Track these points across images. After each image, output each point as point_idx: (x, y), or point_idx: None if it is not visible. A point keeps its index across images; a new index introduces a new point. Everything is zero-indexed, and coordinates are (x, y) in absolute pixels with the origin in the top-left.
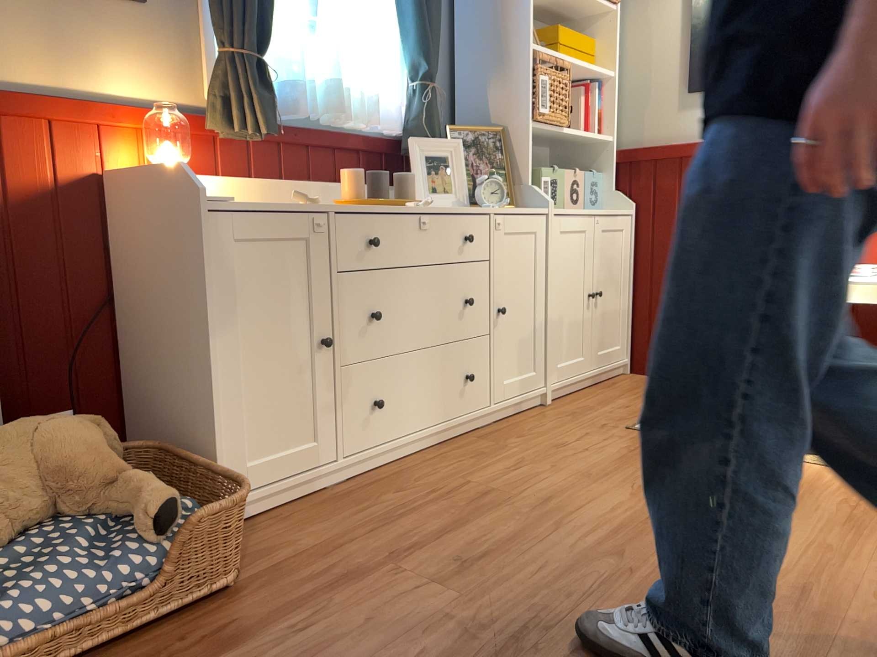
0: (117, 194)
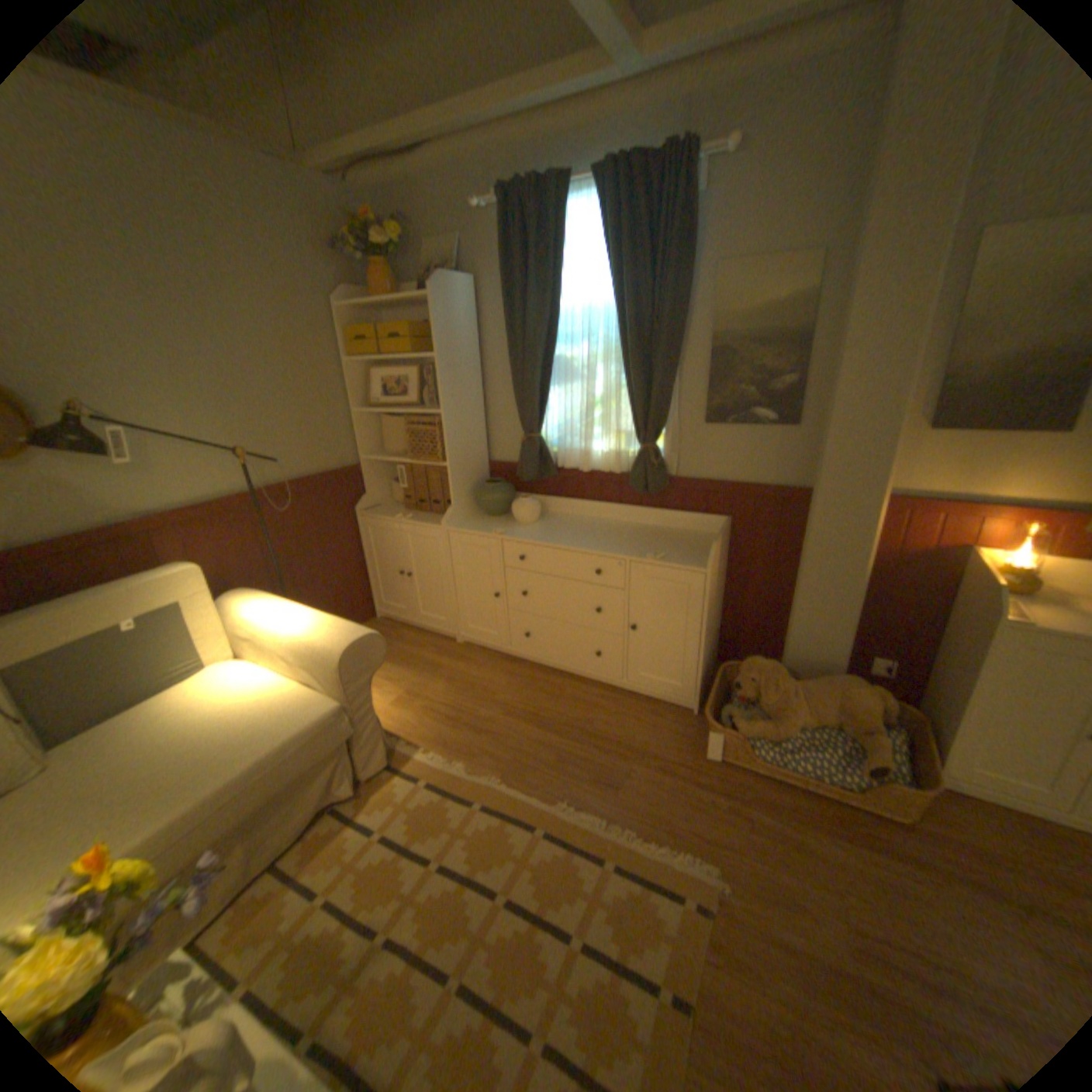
0: (973, 566)
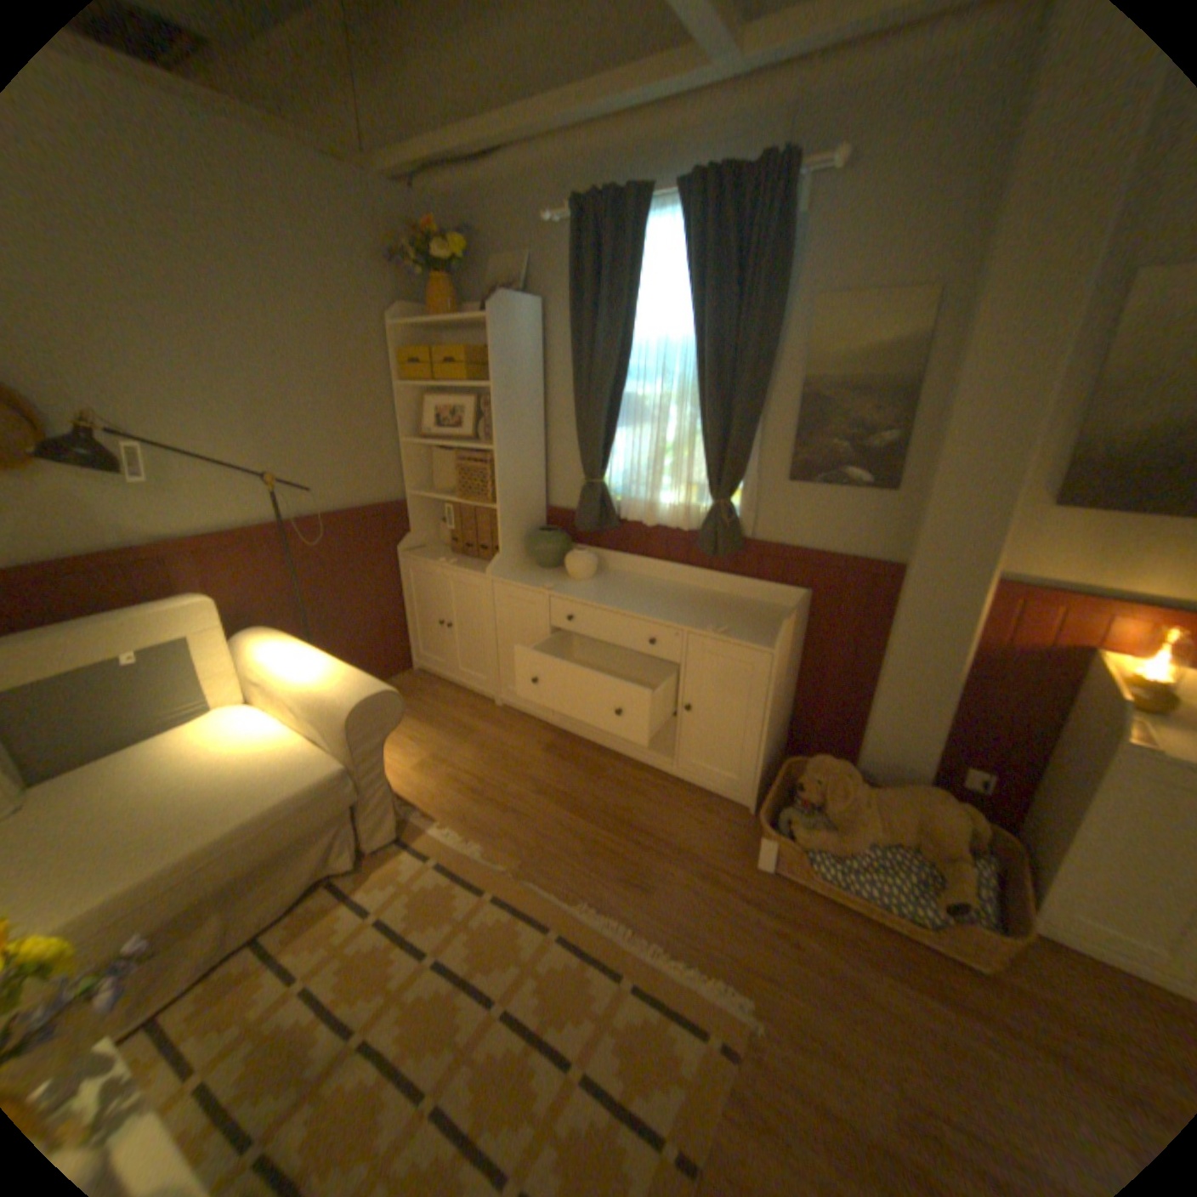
0: (1096, 673)
